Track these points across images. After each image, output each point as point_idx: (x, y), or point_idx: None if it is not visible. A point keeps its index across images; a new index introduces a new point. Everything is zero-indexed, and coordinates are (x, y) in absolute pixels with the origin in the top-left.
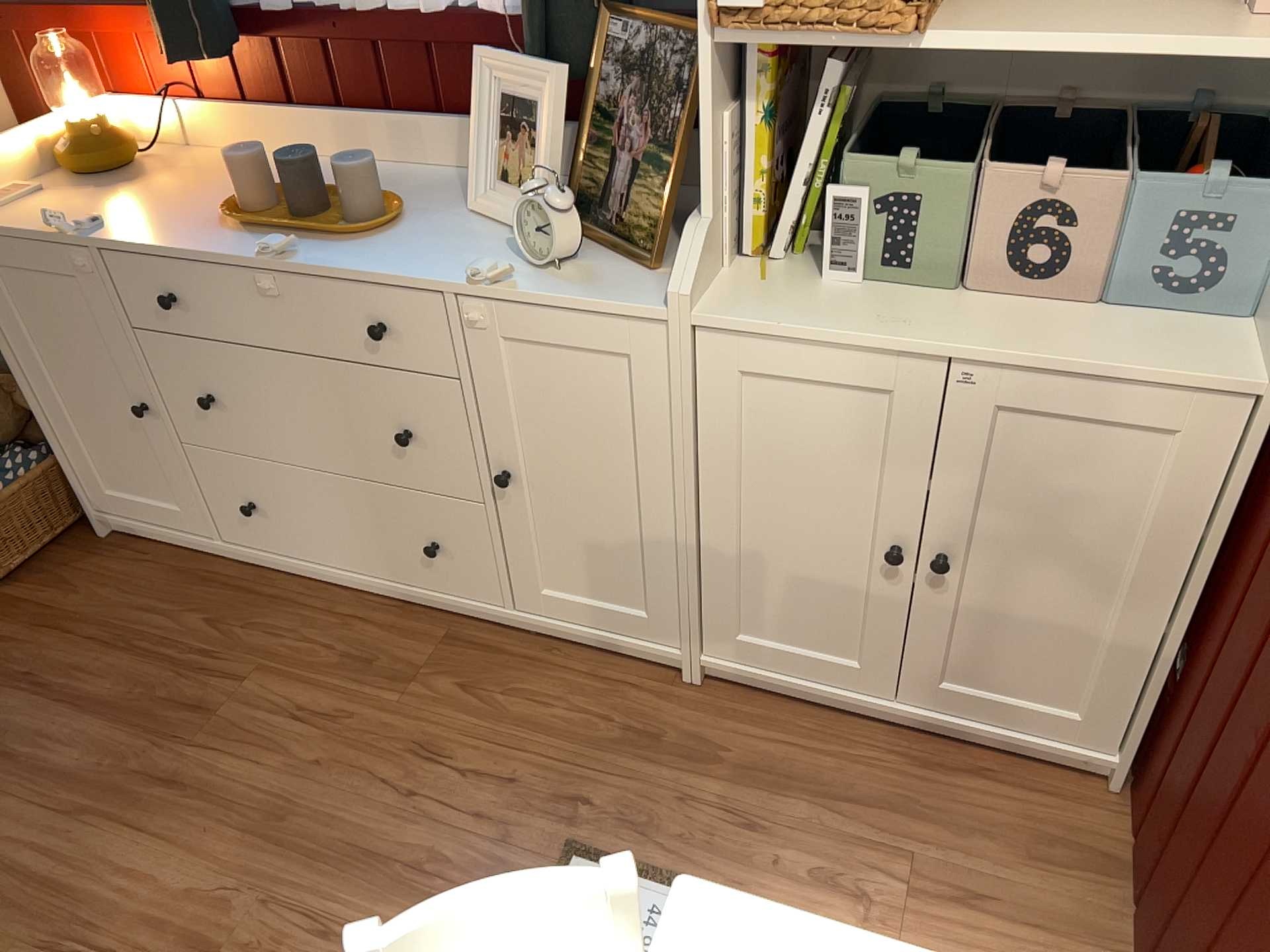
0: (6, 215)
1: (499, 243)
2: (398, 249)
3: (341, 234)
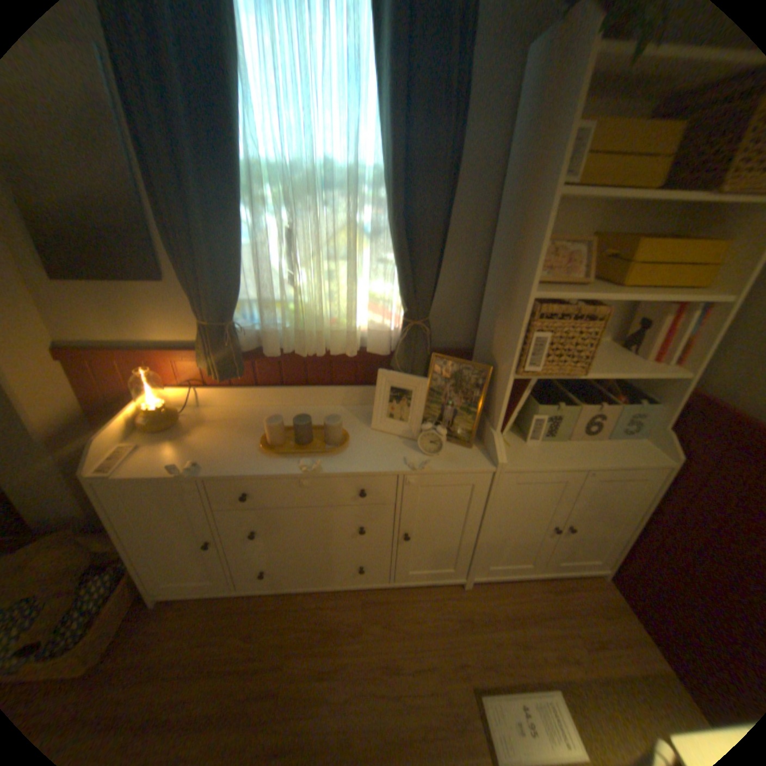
0: (127, 468)
1: (400, 445)
2: (362, 456)
3: (329, 452)
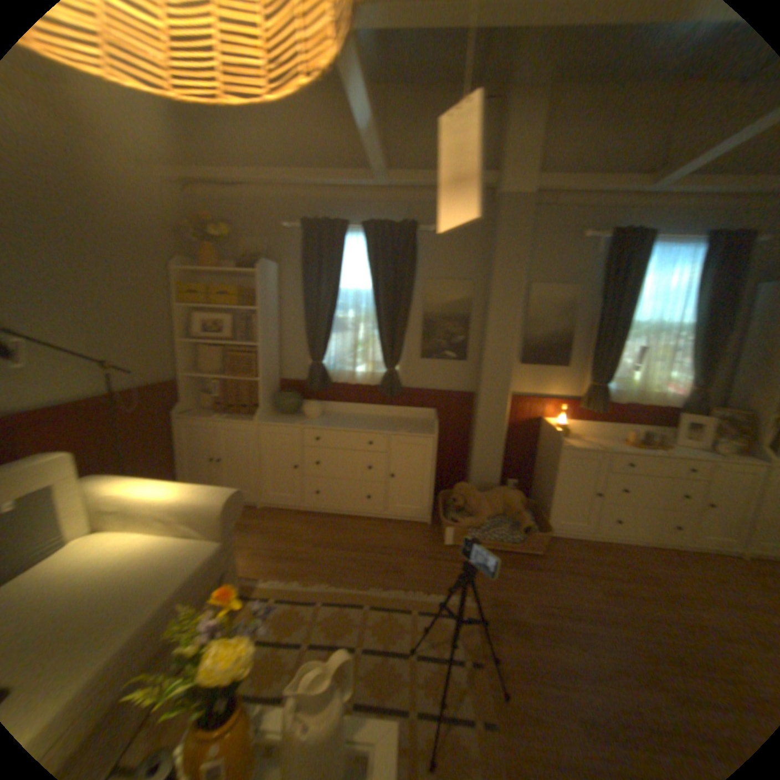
0: (575, 446)
1: (702, 453)
2: (686, 454)
3: (667, 451)
